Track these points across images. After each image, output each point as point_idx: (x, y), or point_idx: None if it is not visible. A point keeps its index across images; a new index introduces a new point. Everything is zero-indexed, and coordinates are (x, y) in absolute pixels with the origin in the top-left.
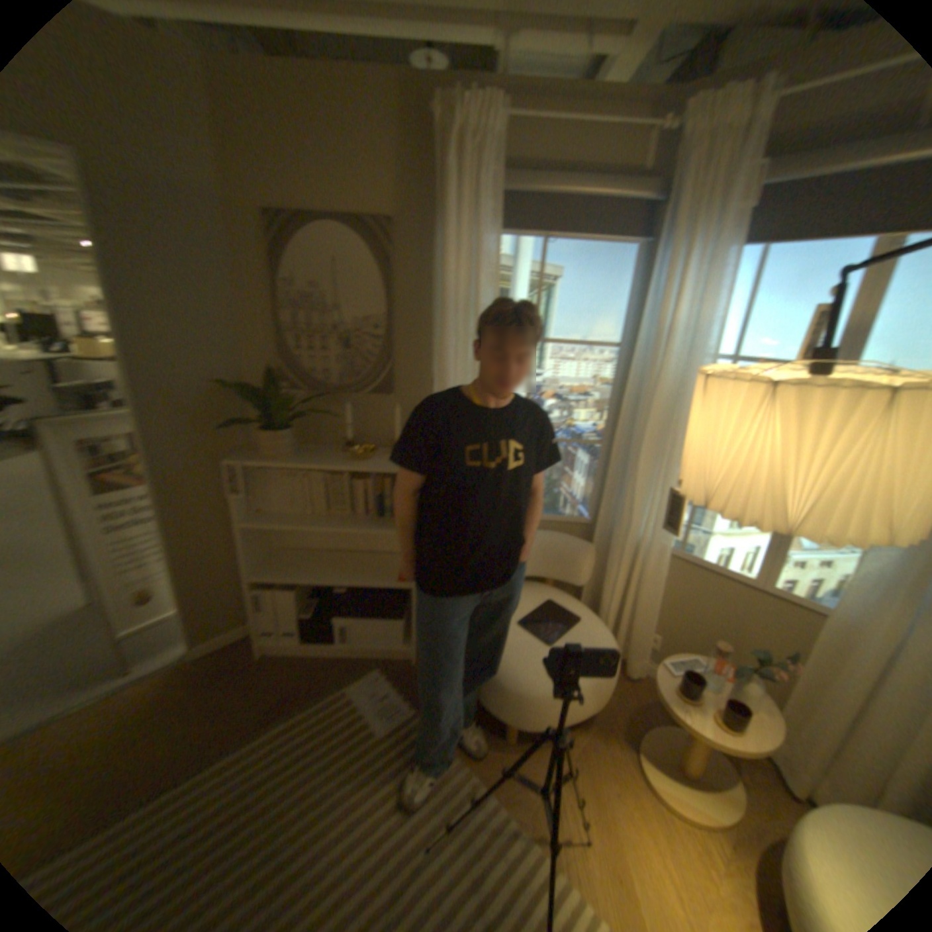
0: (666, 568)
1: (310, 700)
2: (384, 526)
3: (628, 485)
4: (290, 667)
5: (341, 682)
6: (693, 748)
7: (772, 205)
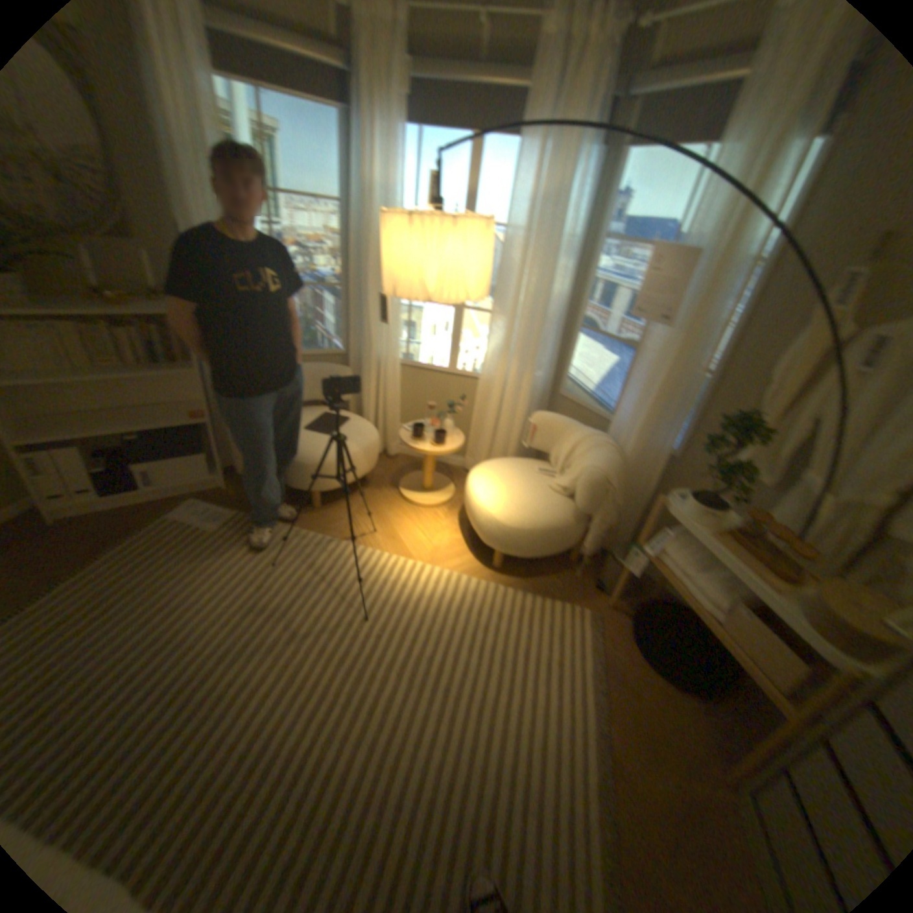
0: (396, 372)
1: (127, 534)
2: (157, 370)
3: (363, 317)
4: (89, 523)
5: (153, 517)
6: (423, 470)
7: (416, 96)
